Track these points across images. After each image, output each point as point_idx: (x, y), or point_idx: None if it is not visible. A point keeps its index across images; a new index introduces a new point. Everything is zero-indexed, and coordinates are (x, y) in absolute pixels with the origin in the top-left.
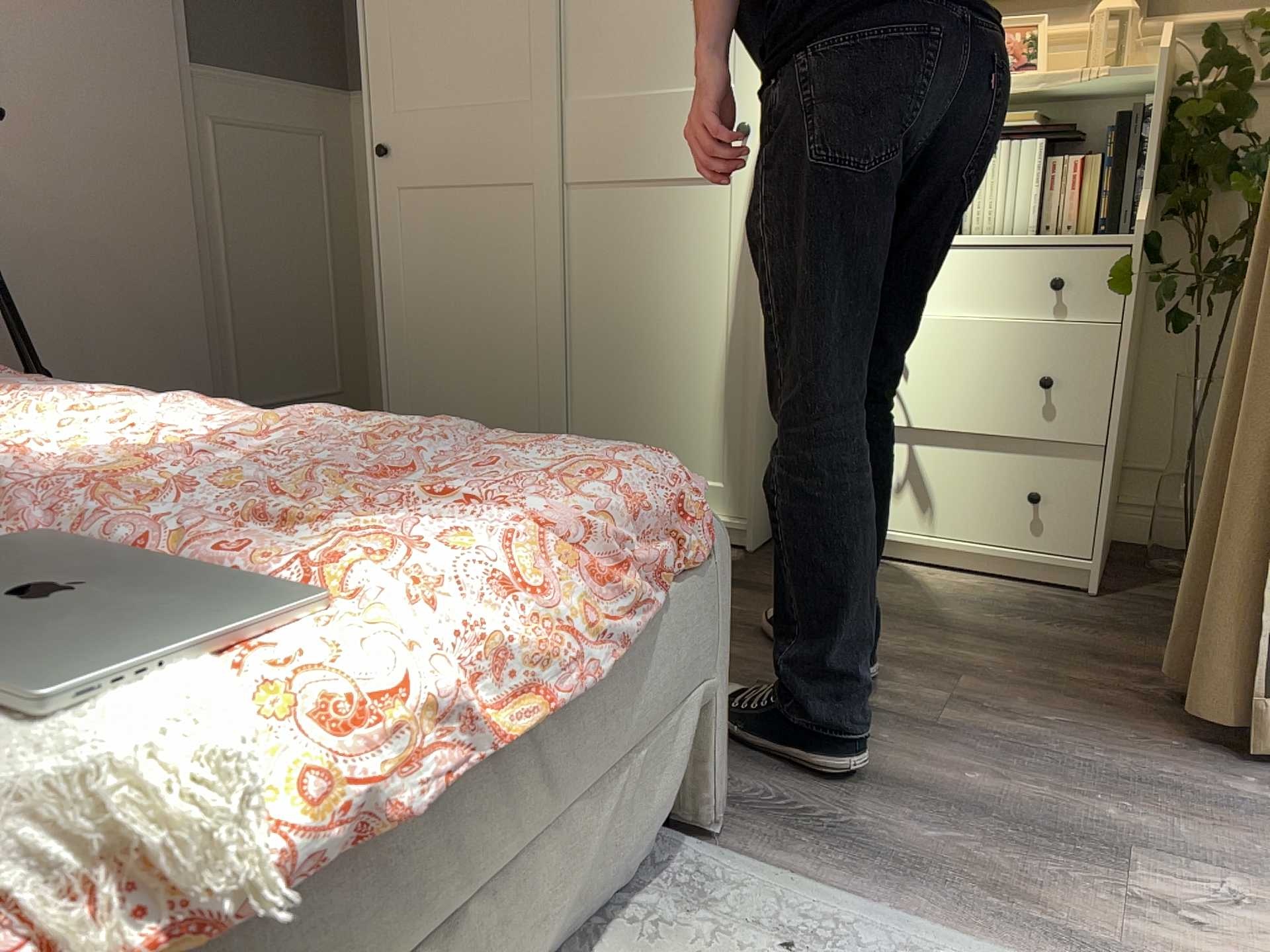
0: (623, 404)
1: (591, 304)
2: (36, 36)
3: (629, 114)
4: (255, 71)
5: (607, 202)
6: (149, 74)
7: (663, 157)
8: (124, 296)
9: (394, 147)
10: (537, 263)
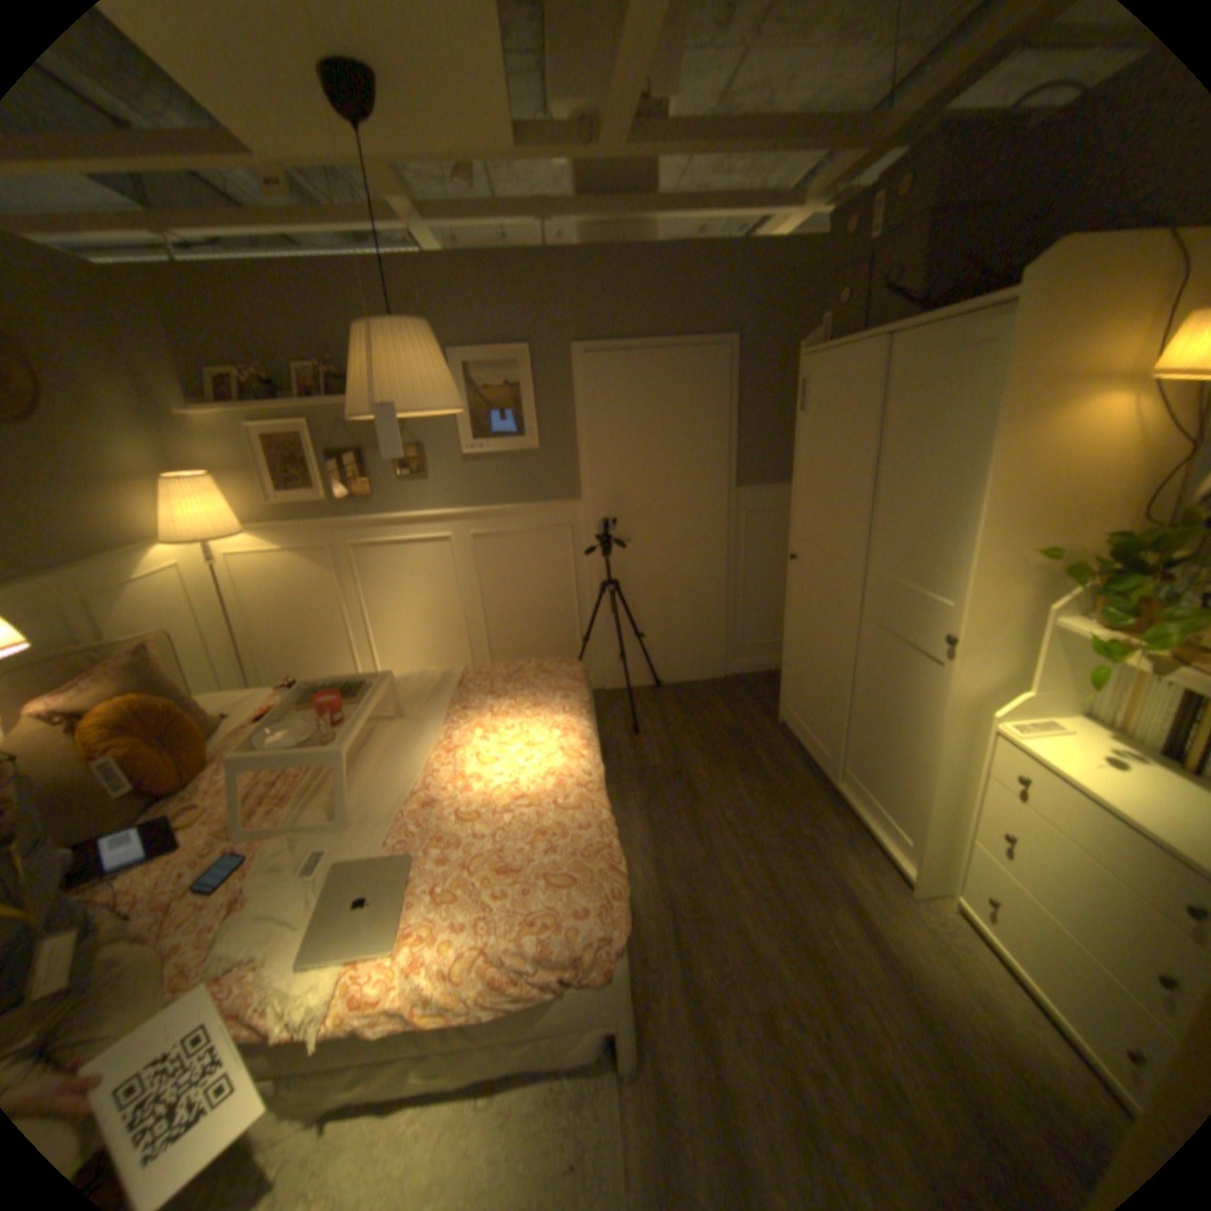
0: (872, 755)
1: (865, 689)
2: (657, 496)
3: (895, 592)
4: (770, 484)
5: (879, 637)
6: (707, 501)
7: (908, 628)
8: (682, 599)
9: (797, 556)
10: (842, 652)
